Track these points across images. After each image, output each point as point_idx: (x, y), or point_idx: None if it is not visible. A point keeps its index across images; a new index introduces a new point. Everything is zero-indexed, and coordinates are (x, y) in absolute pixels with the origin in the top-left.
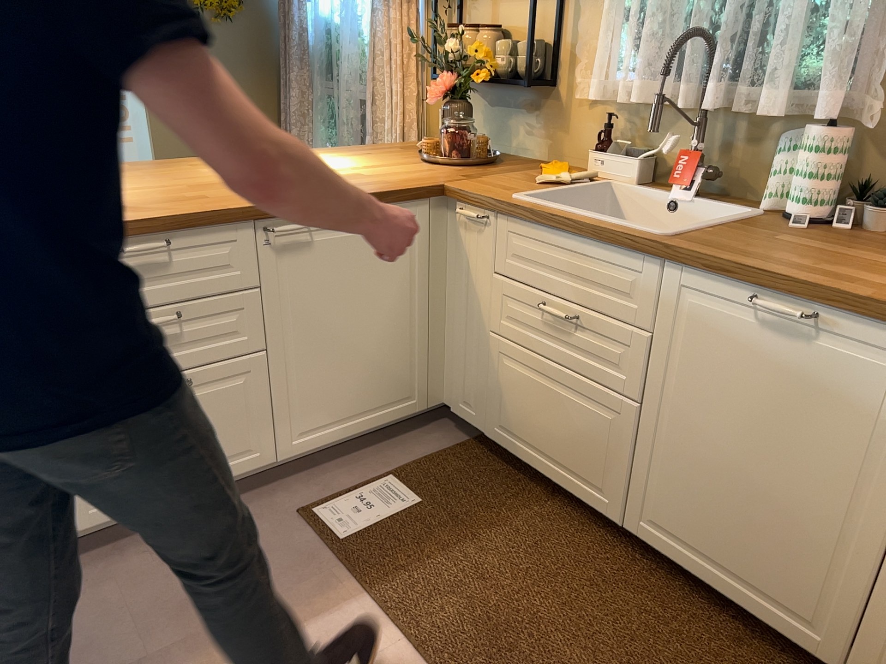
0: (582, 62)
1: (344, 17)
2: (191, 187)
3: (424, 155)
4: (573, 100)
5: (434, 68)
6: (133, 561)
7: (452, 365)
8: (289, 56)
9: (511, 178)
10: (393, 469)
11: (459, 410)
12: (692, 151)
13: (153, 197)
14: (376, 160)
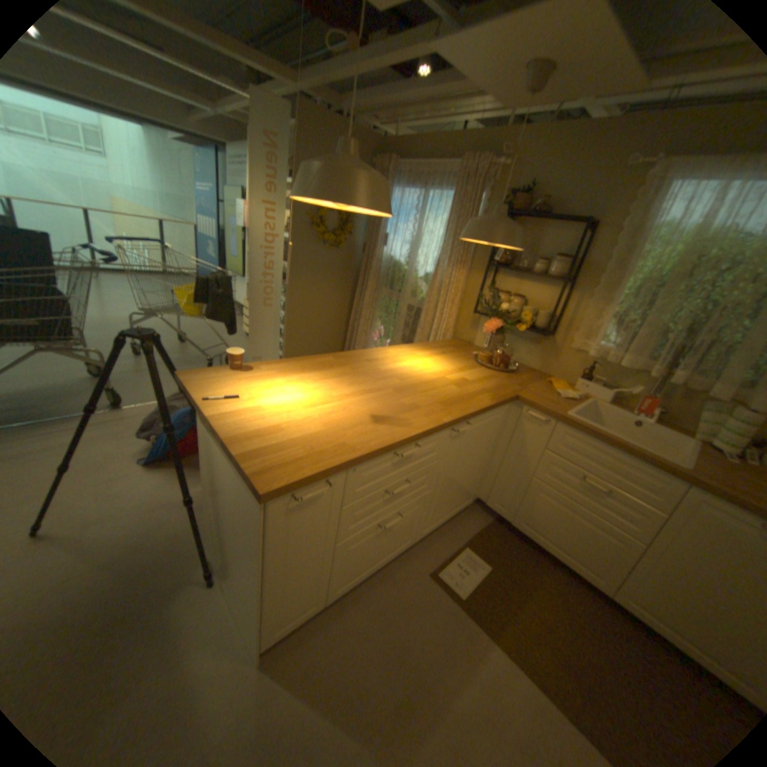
0: (579, 328)
1: (411, 261)
2: (395, 391)
3: (481, 362)
4: (566, 345)
5: (488, 312)
6: (356, 619)
7: (493, 482)
8: (365, 270)
9: (544, 390)
10: (466, 543)
11: (494, 507)
12: (656, 397)
13: (387, 403)
14: (455, 361)
